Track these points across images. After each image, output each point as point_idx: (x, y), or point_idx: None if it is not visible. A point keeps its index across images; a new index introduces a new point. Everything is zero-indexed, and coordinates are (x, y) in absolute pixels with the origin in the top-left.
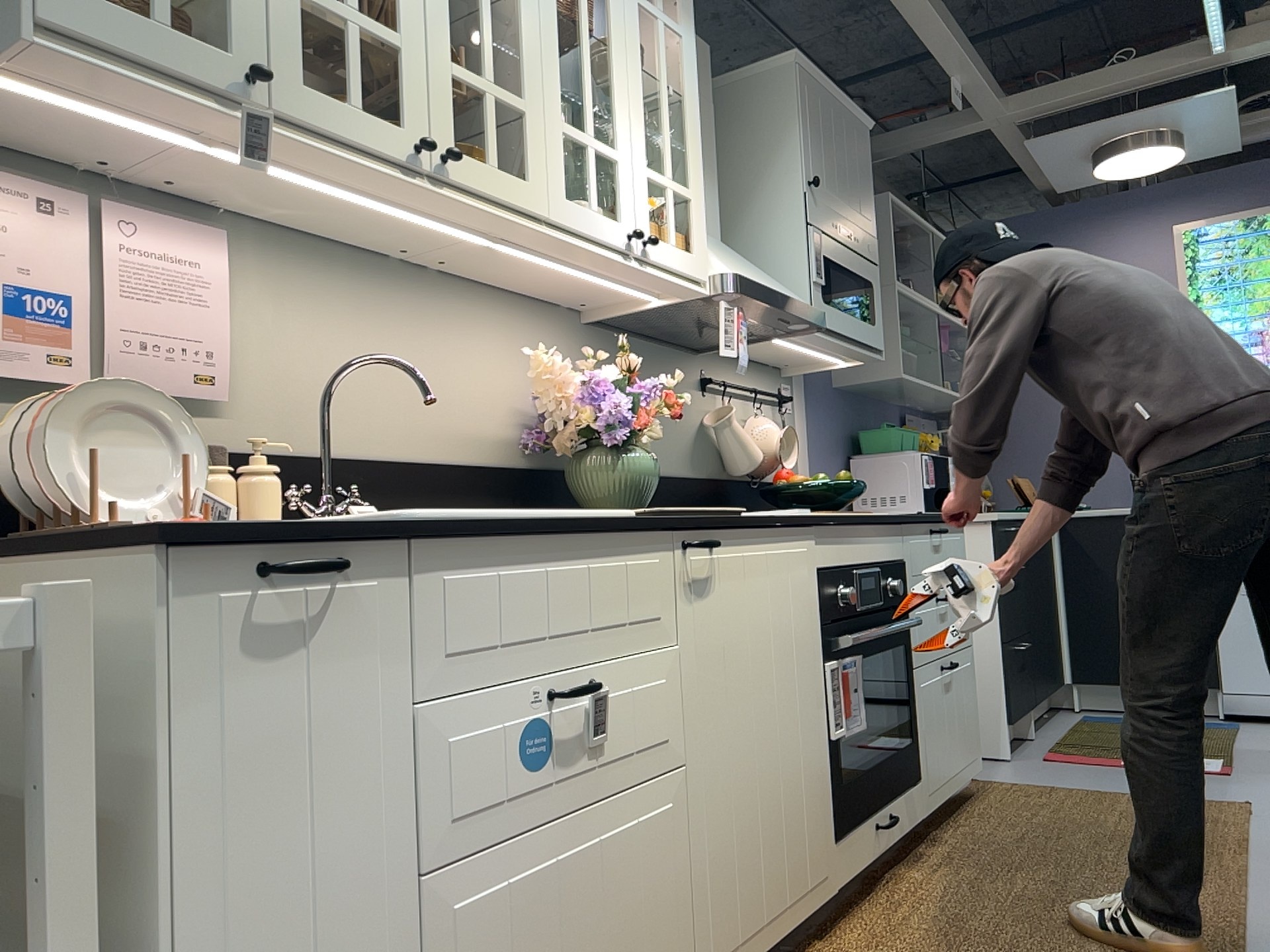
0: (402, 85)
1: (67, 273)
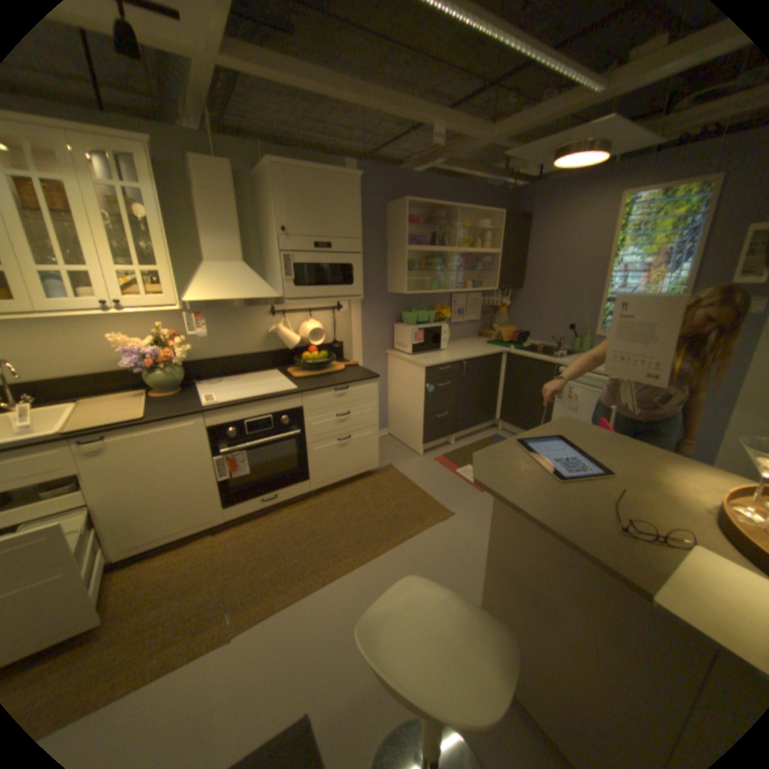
0: None
1: None
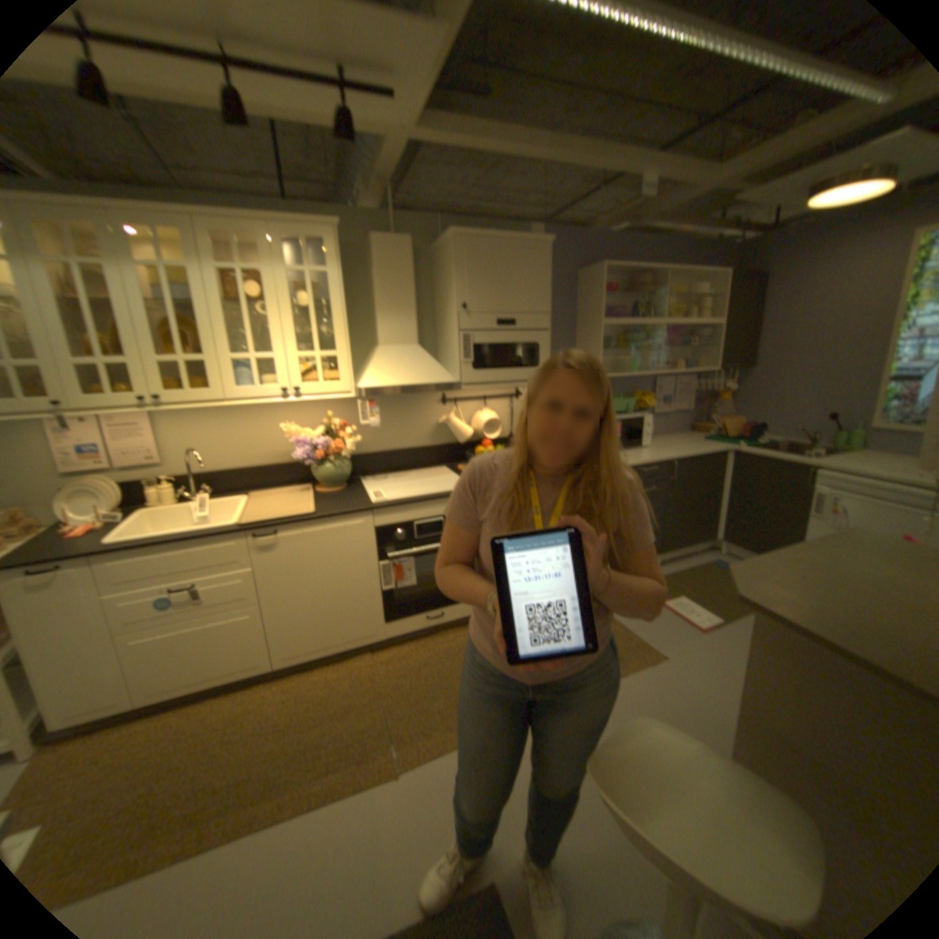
0: (128, 375)
1: (91, 436)
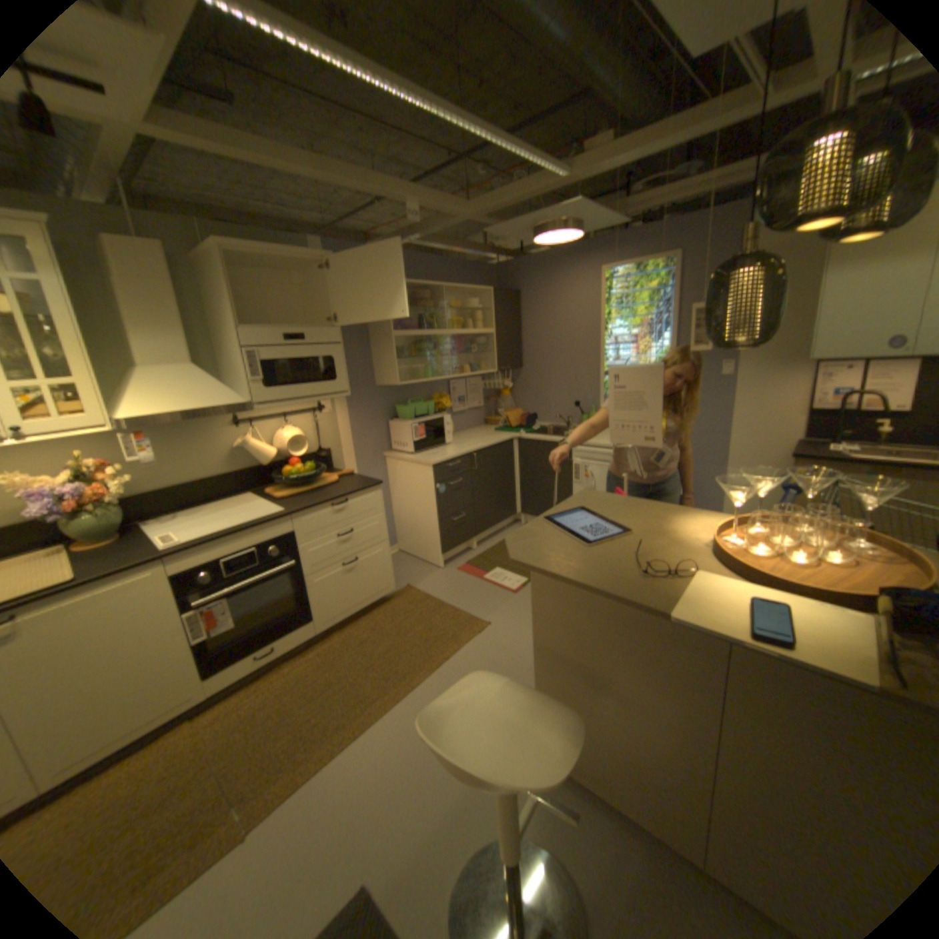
0: None
1: None
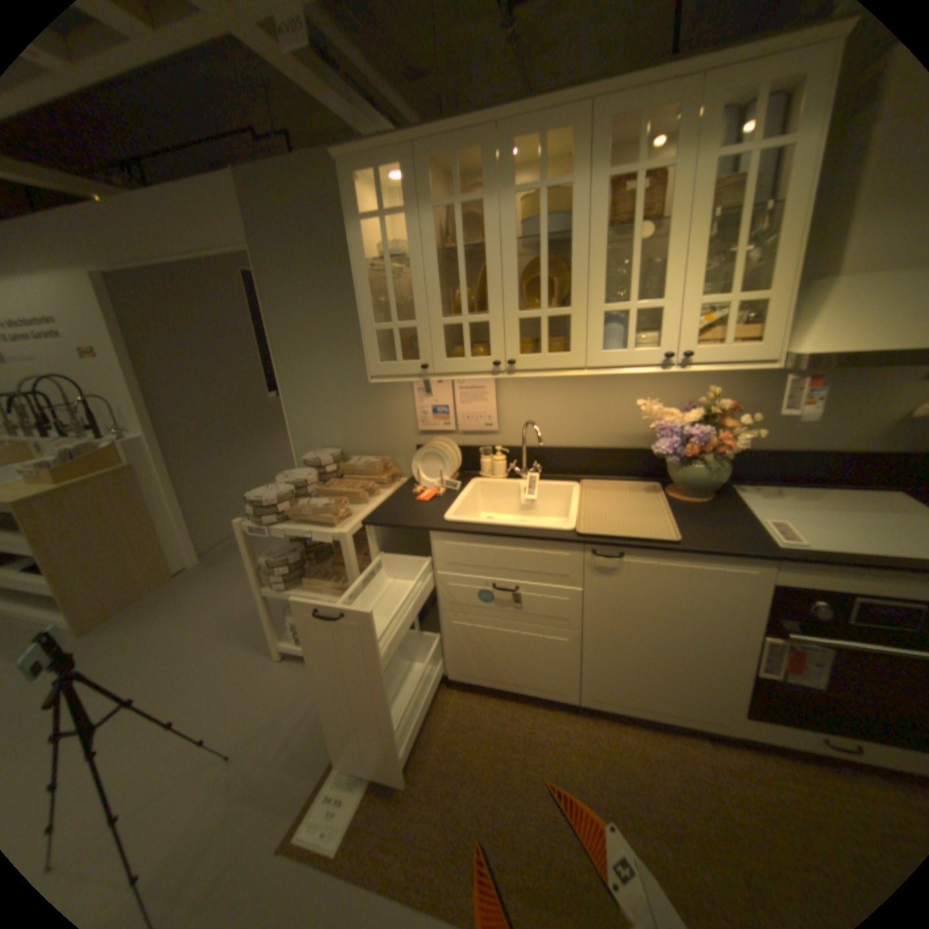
0: (490, 337)
1: (446, 399)
